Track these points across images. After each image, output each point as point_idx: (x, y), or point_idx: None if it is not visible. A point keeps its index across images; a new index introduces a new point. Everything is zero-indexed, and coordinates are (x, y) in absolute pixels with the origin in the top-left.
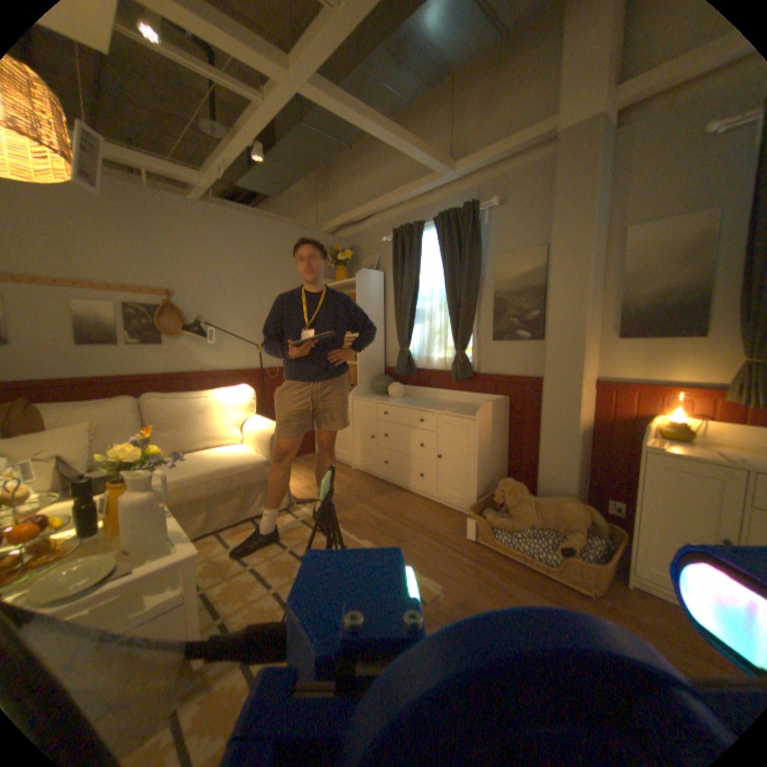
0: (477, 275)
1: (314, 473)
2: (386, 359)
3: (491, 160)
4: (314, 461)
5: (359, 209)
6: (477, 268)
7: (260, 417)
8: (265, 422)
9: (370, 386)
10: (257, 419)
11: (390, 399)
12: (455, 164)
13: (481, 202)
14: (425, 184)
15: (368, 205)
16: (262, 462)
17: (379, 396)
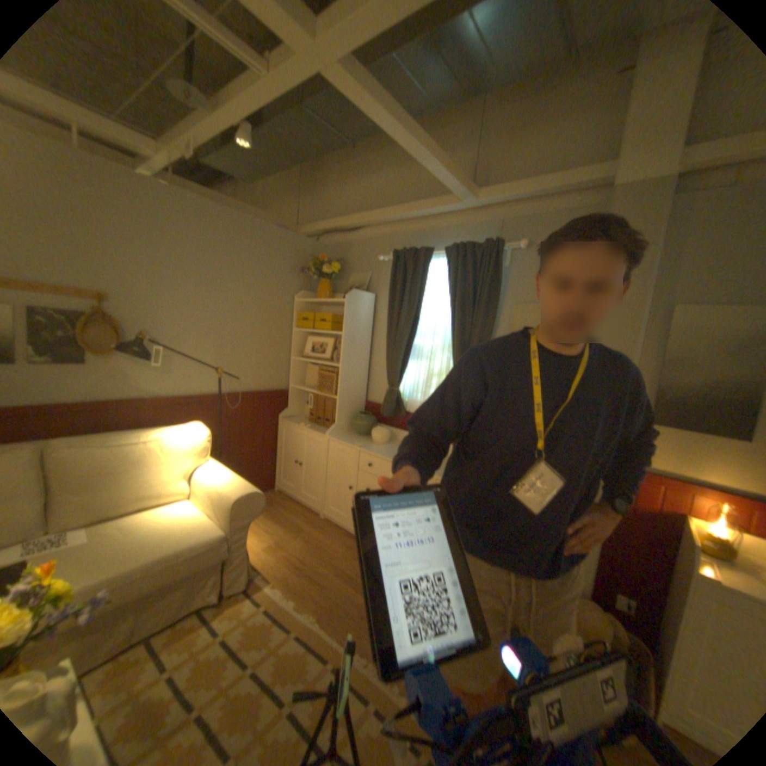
0: (491, 322)
1: (275, 524)
2: (367, 392)
3: (520, 196)
4: (274, 503)
5: (352, 217)
6: (492, 315)
7: (215, 465)
8: (223, 475)
9: (349, 424)
10: (212, 468)
11: (374, 445)
12: (477, 192)
13: (505, 242)
14: (438, 207)
15: (364, 215)
16: (219, 540)
17: (359, 438)
